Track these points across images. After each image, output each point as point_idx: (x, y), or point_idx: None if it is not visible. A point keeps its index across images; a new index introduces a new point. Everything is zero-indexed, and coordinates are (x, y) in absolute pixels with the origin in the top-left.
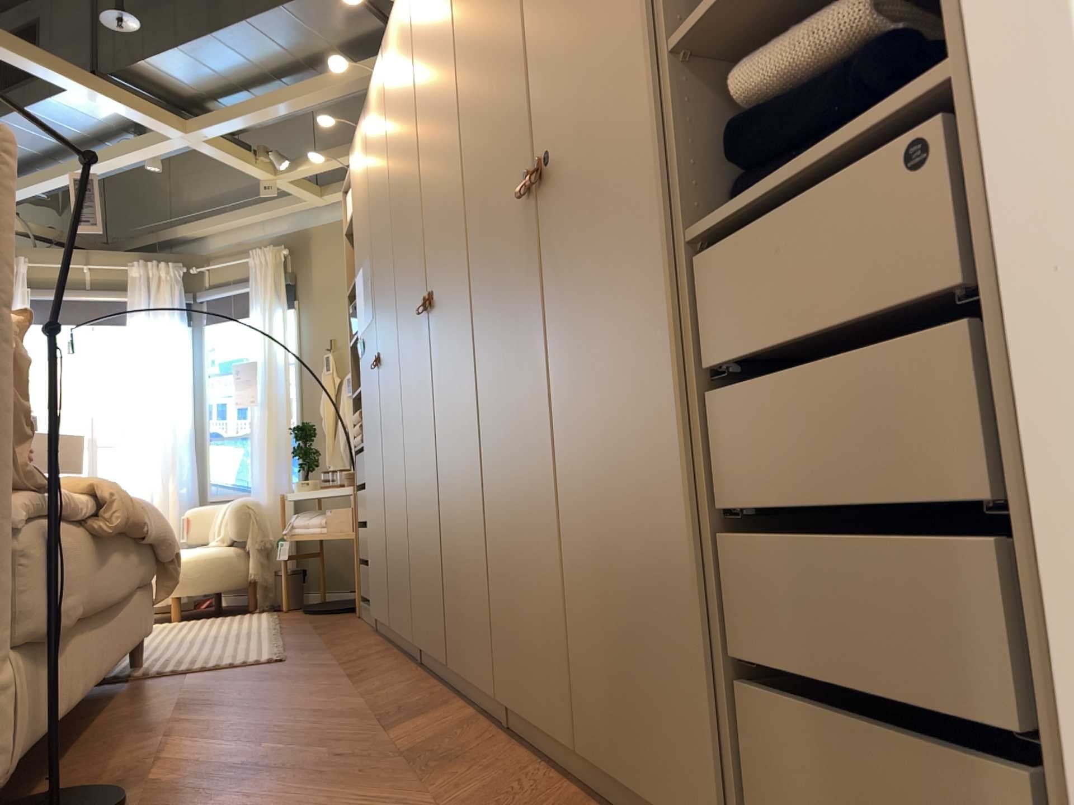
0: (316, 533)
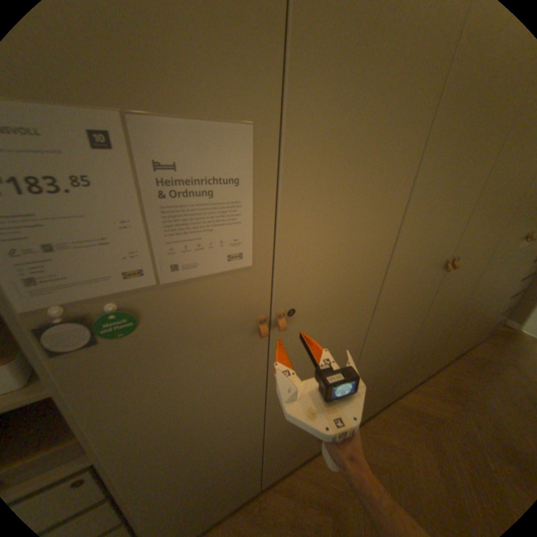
0: None
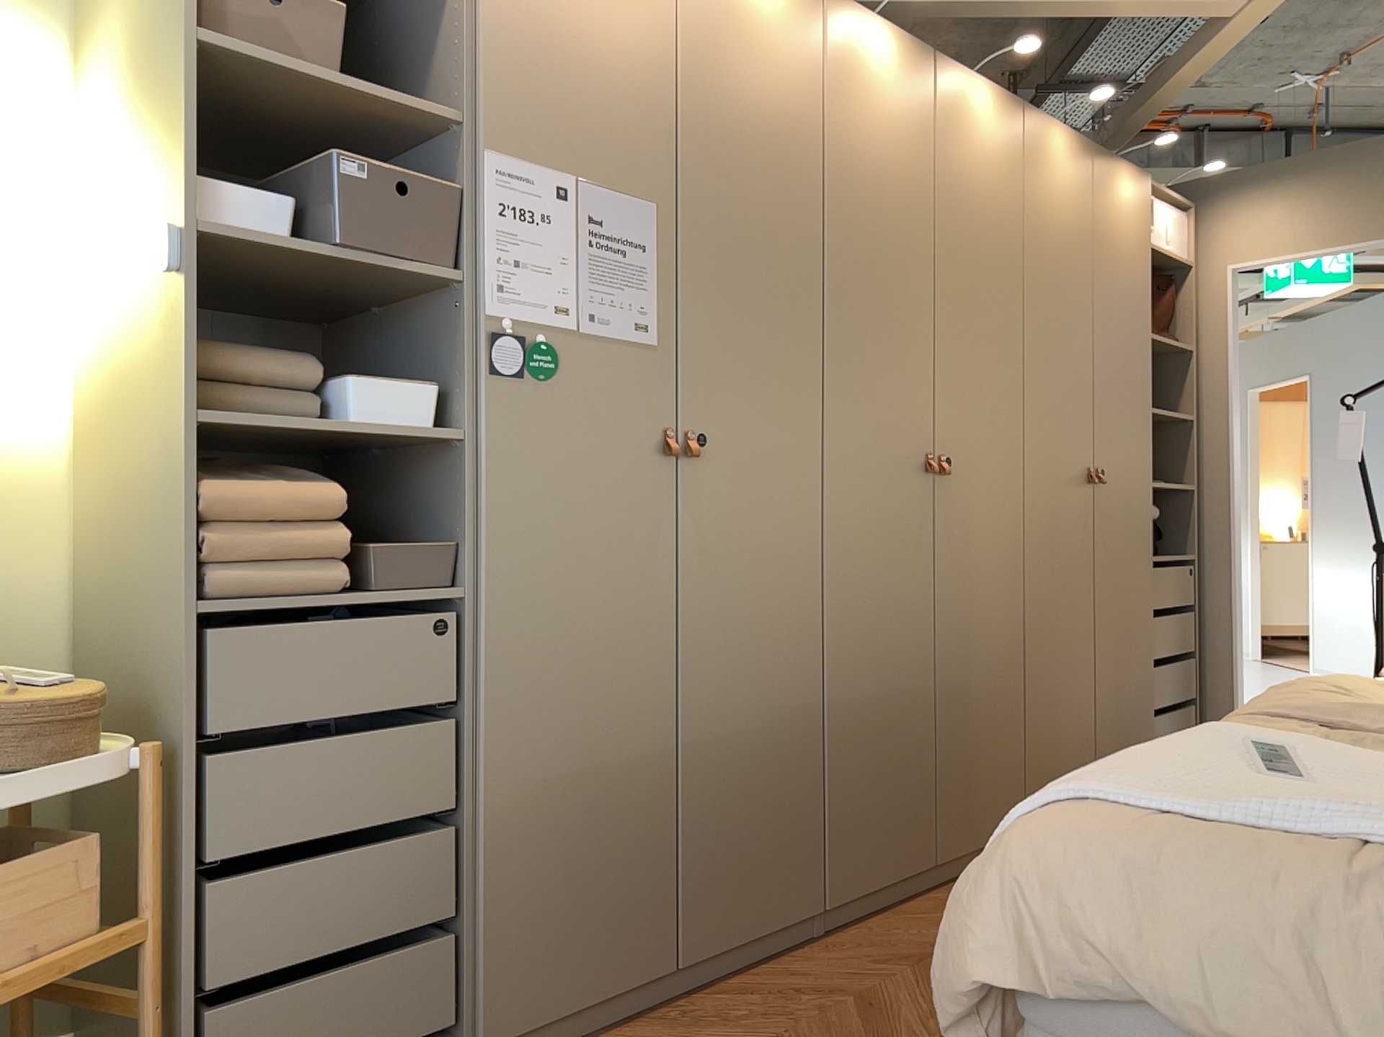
0: None
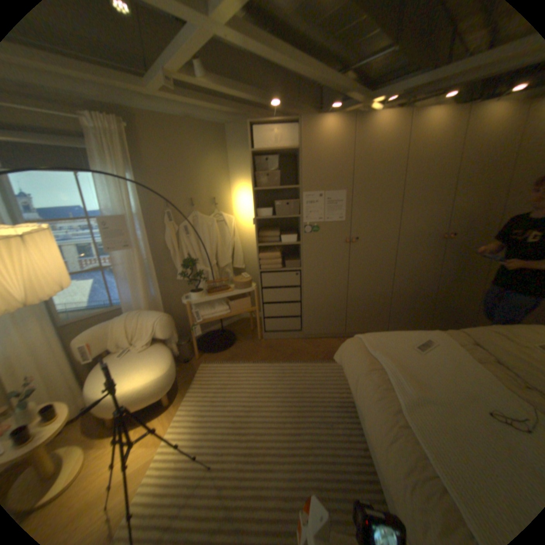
0: (219, 317)
